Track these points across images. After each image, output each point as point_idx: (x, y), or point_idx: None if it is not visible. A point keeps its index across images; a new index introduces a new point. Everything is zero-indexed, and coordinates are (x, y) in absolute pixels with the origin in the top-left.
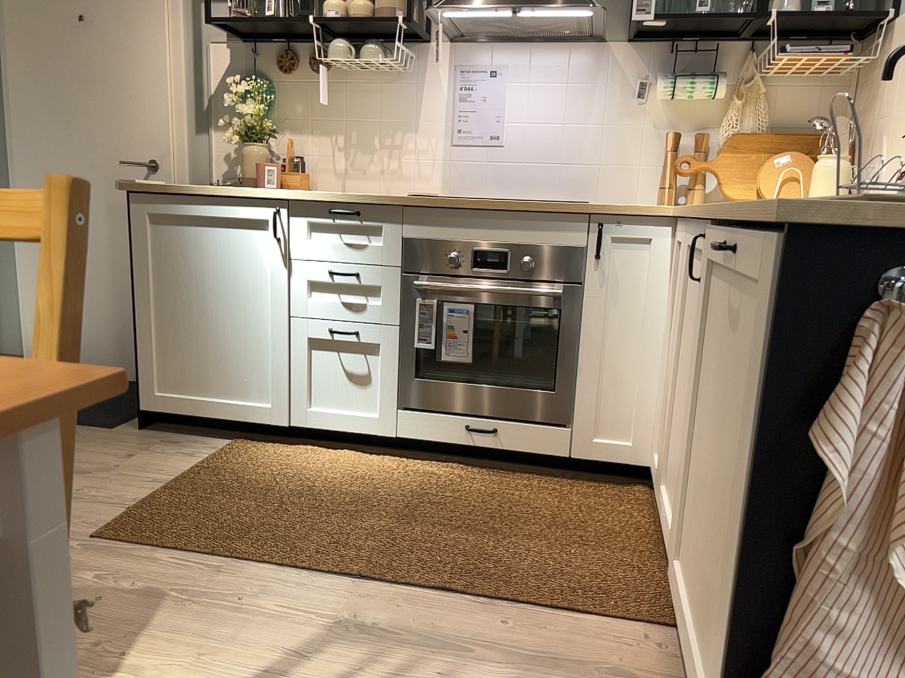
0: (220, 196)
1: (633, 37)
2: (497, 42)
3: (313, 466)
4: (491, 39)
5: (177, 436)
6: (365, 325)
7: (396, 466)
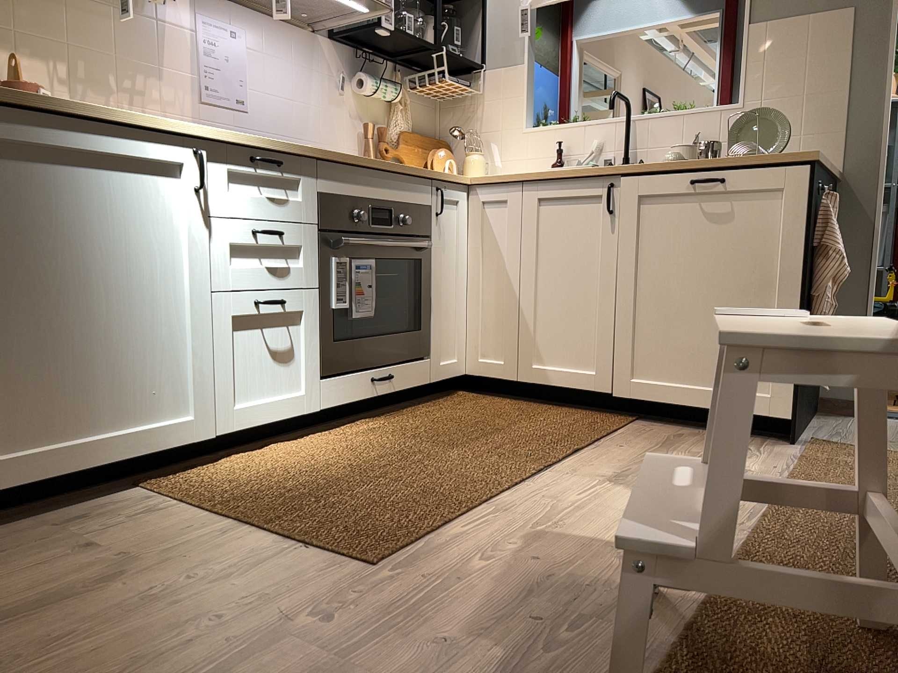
0: (120, 124)
1: (339, 38)
2: (226, 6)
3: (291, 458)
4: (231, 1)
5: (49, 515)
6: (290, 290)
7: (329, 436)
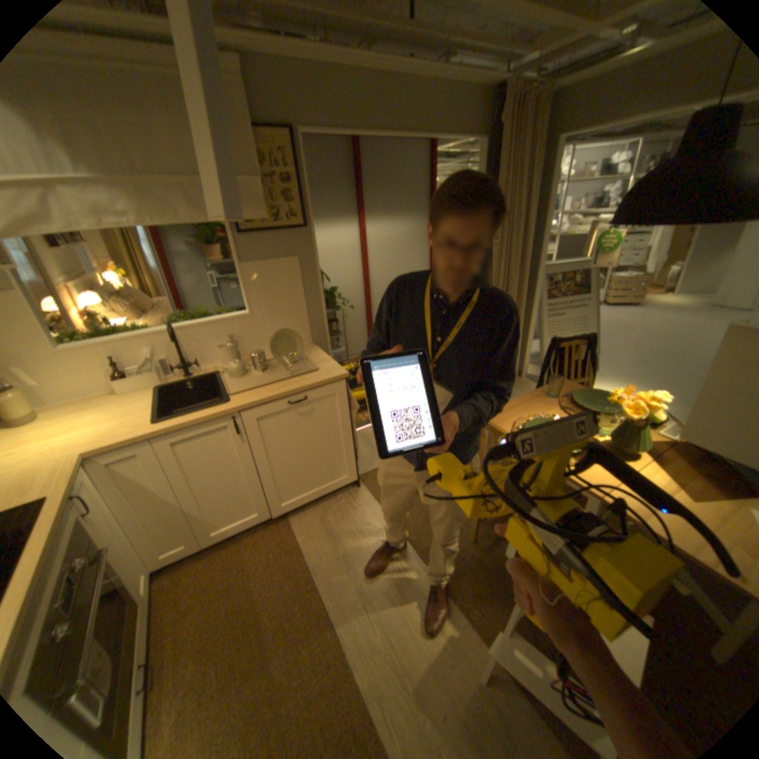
0: None
1: None
2: None
3: None
4: None
5: None
6: None
7: None
